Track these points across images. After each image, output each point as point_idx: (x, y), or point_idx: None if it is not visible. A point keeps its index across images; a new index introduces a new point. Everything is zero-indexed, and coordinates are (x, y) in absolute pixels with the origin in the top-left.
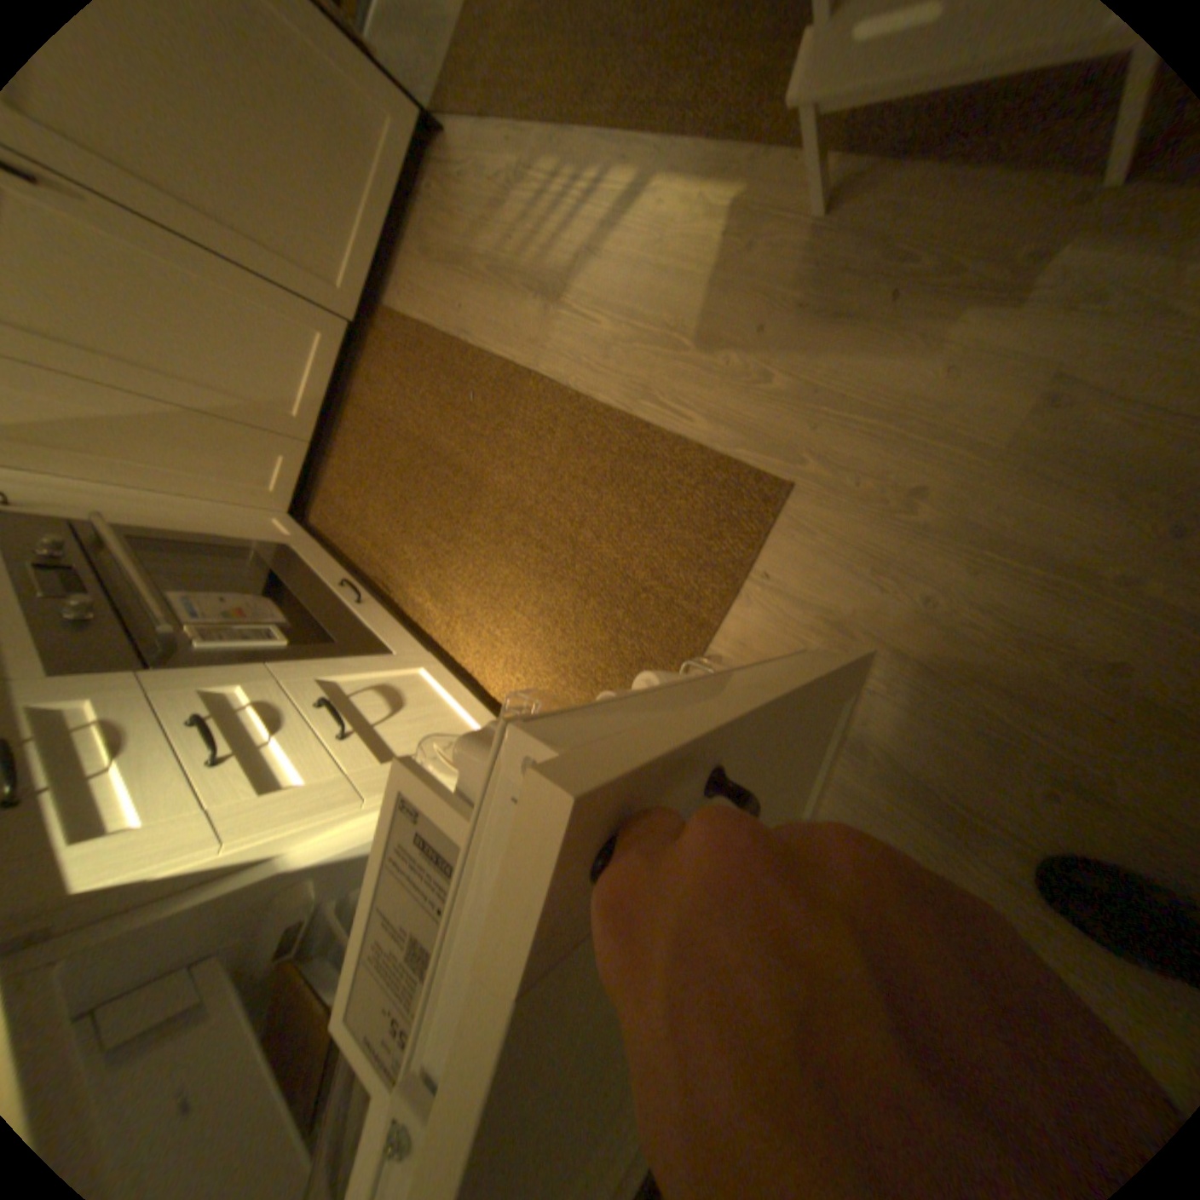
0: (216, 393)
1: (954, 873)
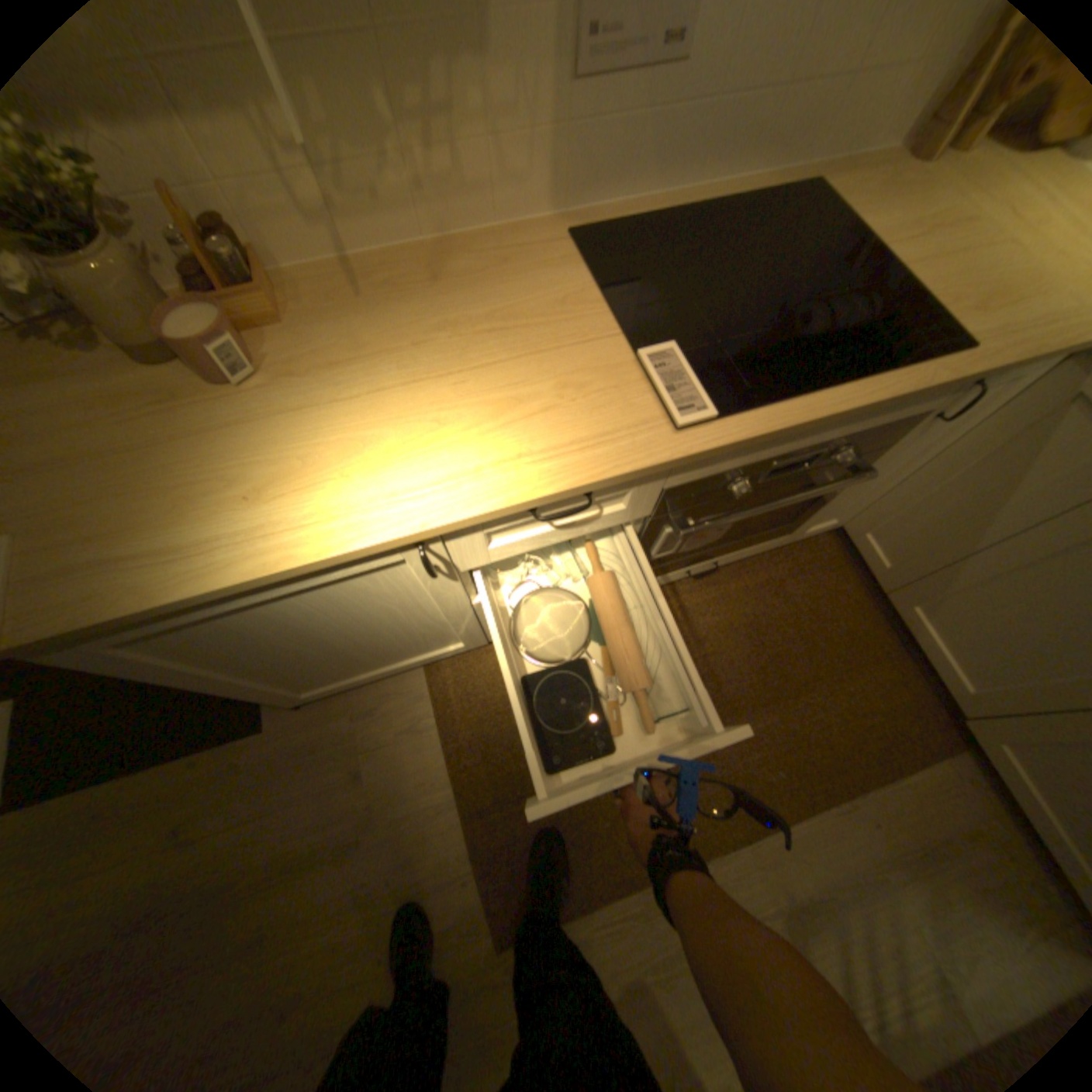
0: (980, 579)
1: (267, 843)
